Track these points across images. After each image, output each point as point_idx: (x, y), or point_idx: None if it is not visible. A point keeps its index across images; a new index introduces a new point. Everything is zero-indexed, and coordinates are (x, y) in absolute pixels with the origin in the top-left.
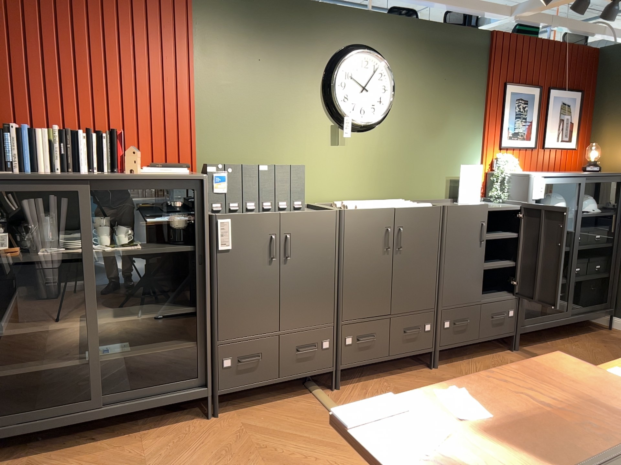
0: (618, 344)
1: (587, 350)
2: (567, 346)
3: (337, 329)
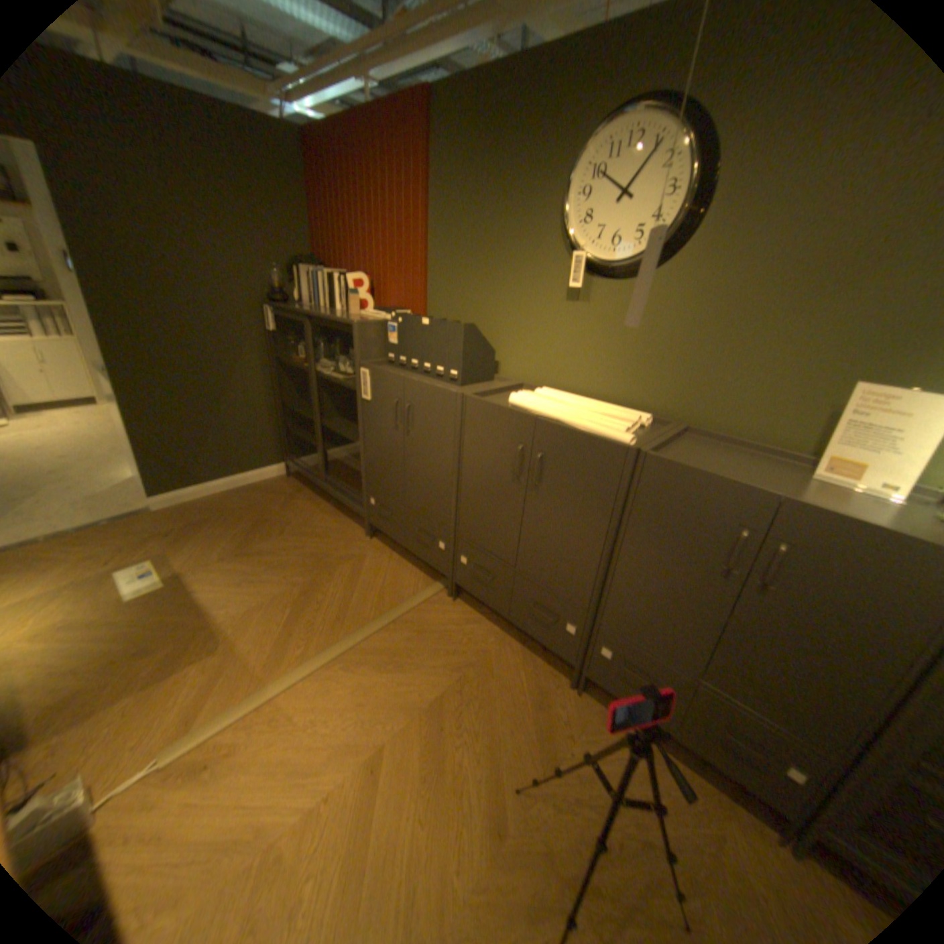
0: None
1: None
2: None
3: (455, 538)
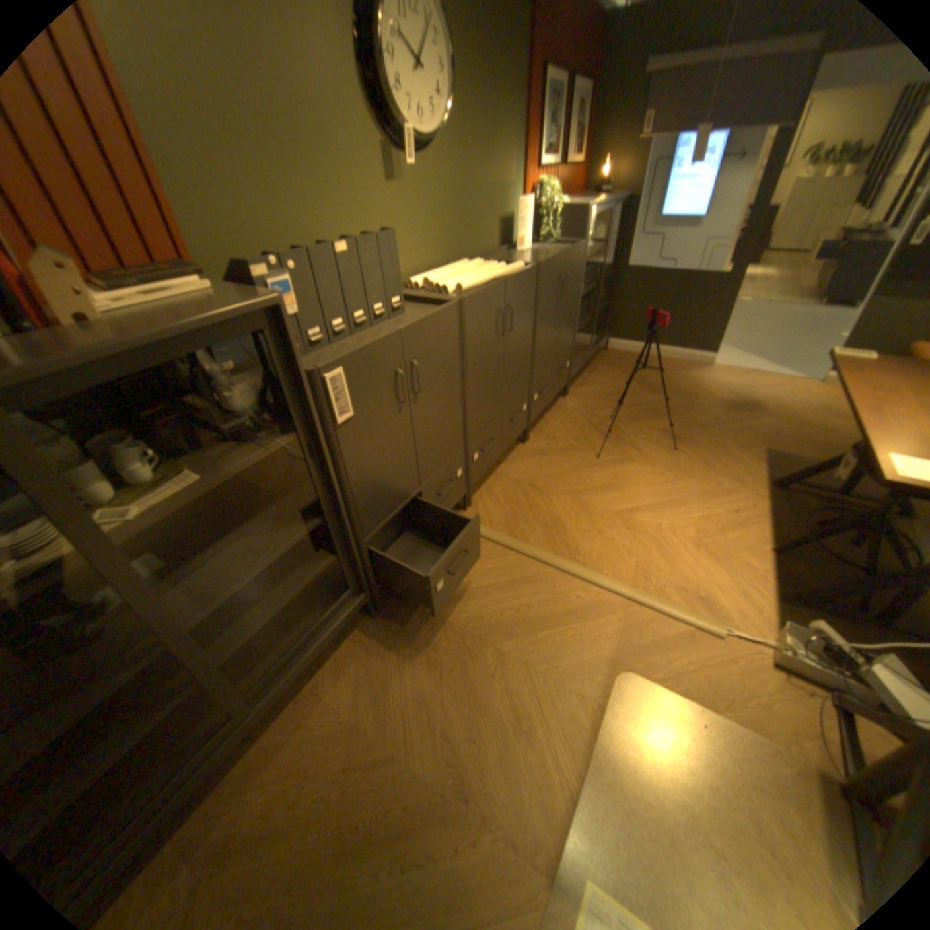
0: (623, 364)
1: (609, 377)
2: (594, 378)
3: (466, 451)
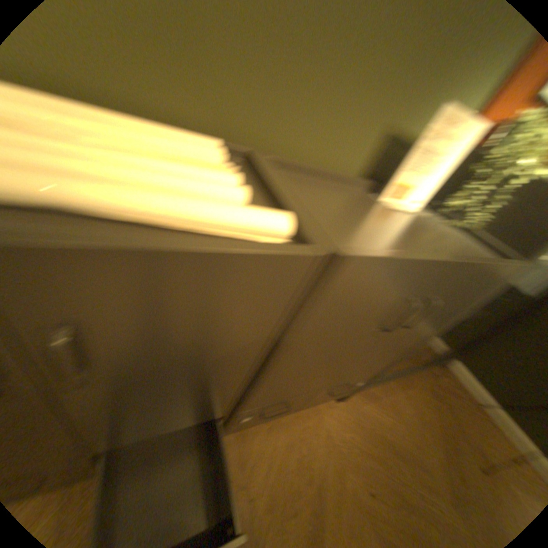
0: (449, 406)
1: (417, 415)
2: (399, 399)
3: None
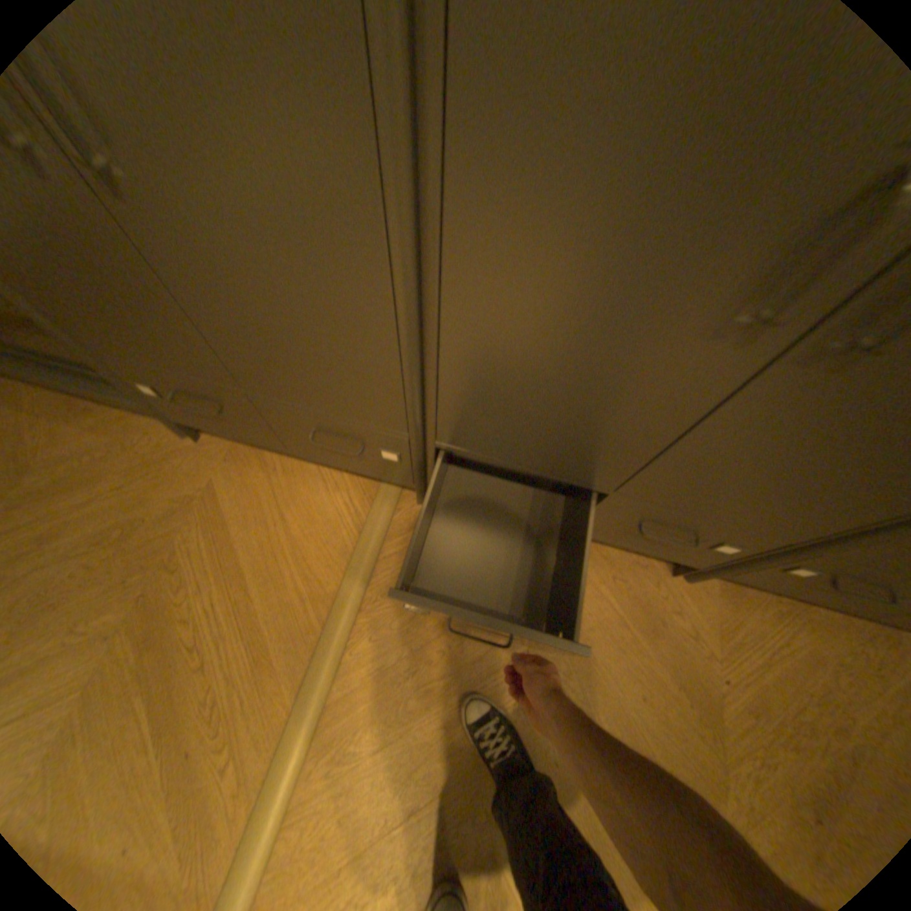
0: None
1: None
2: None
3: (422, 447)
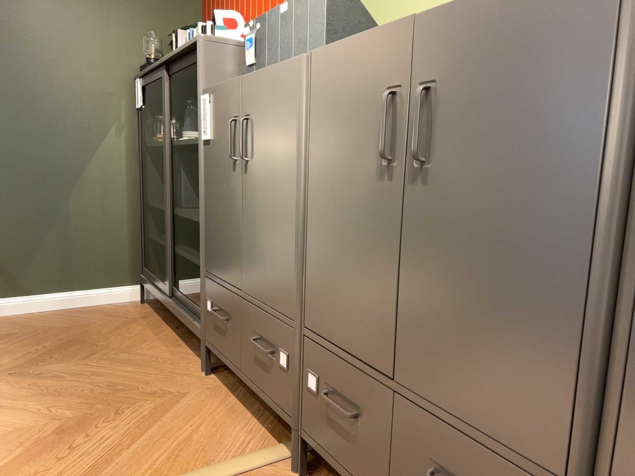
0: None
1: None
2: None
3: (299, 340)
